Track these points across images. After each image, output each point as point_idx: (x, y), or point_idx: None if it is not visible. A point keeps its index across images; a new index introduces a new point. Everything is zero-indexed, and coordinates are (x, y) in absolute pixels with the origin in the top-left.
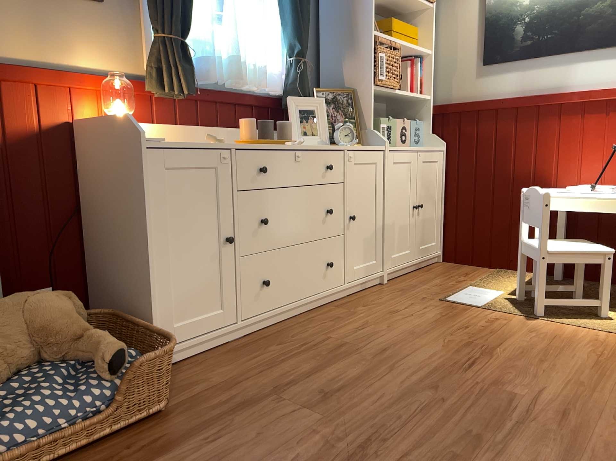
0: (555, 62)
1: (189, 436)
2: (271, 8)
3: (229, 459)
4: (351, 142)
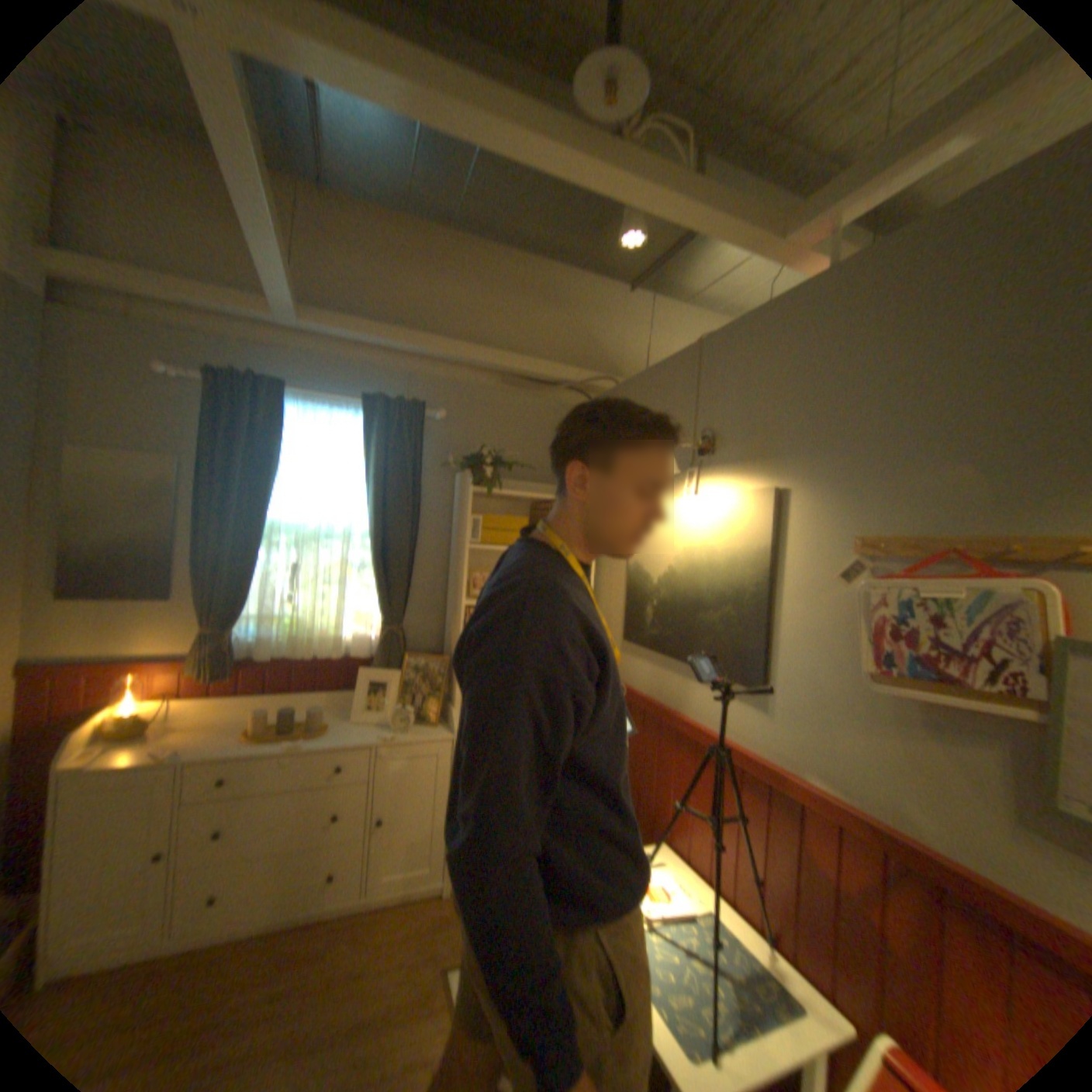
0: (678, 668)
1: None
2: (369, 575)
3: None
4: (404, 730)
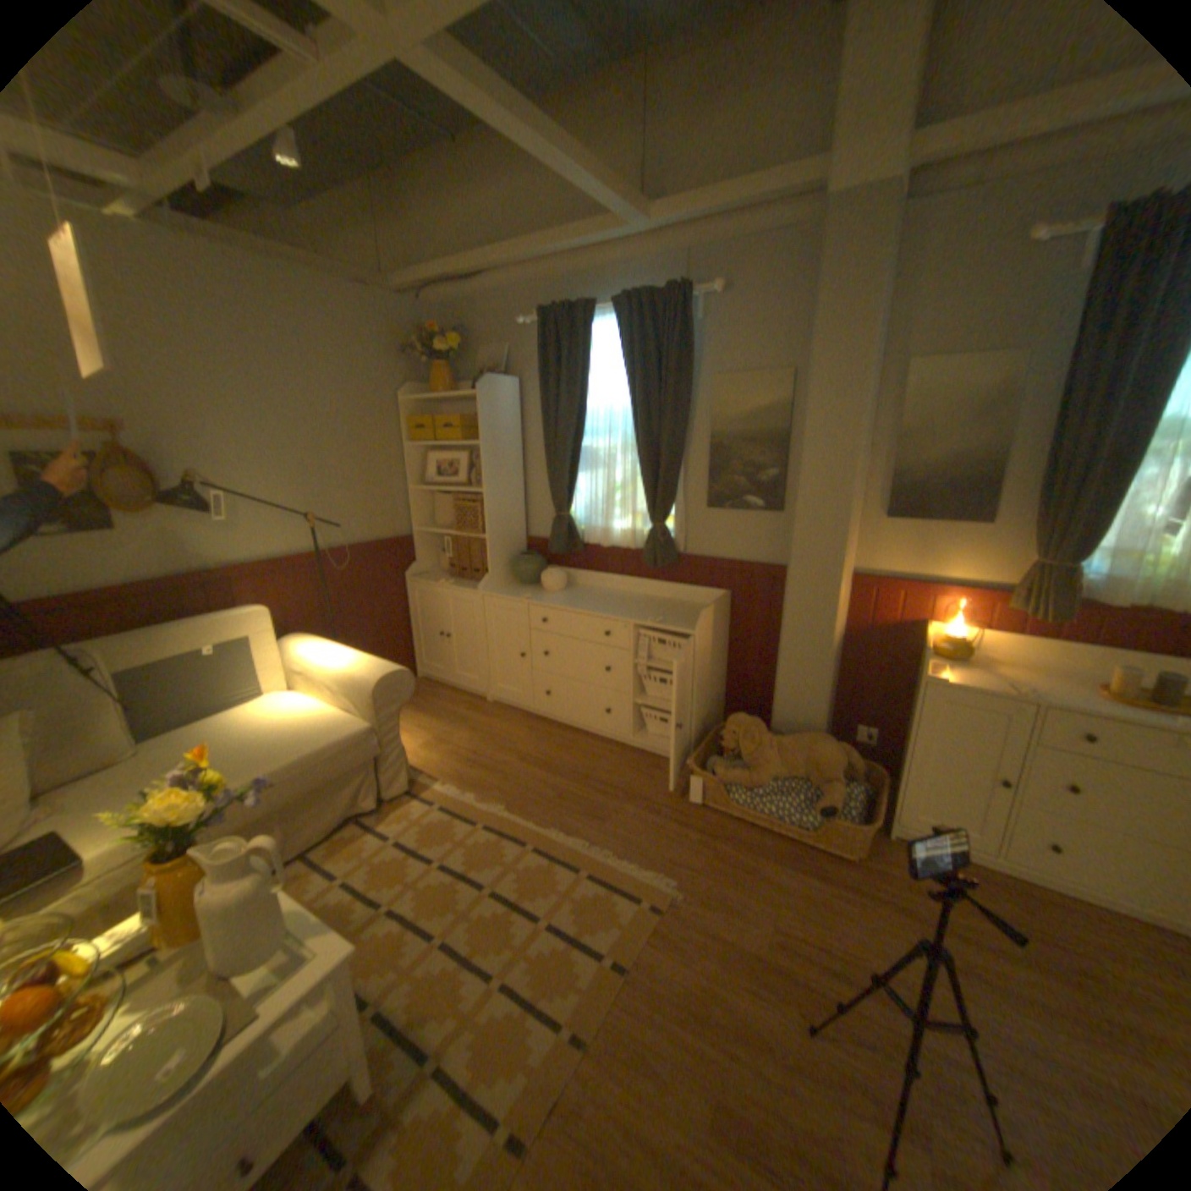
0: None
1: (846, 888)
2: None
3: (842, 919)
4: None
